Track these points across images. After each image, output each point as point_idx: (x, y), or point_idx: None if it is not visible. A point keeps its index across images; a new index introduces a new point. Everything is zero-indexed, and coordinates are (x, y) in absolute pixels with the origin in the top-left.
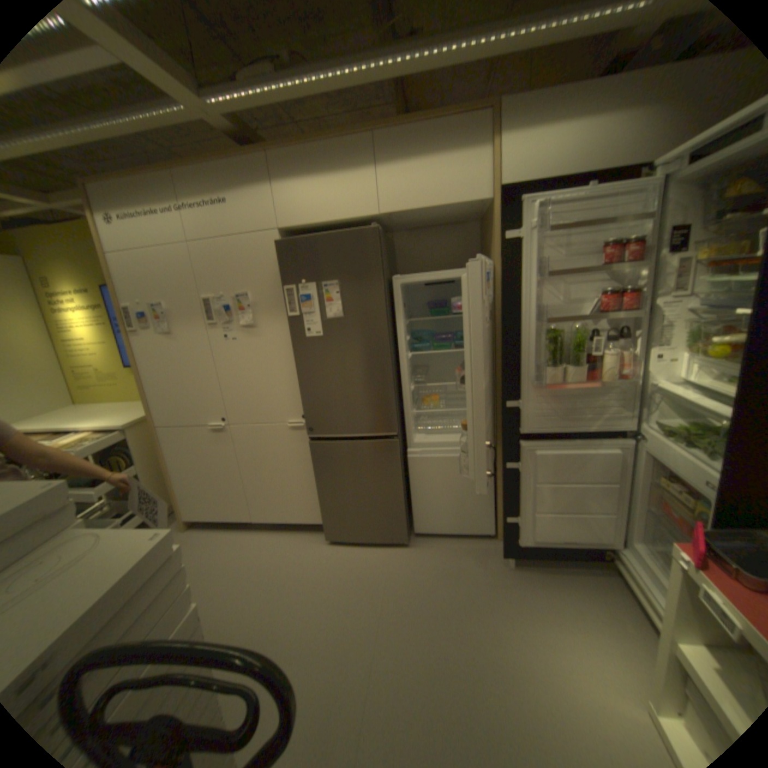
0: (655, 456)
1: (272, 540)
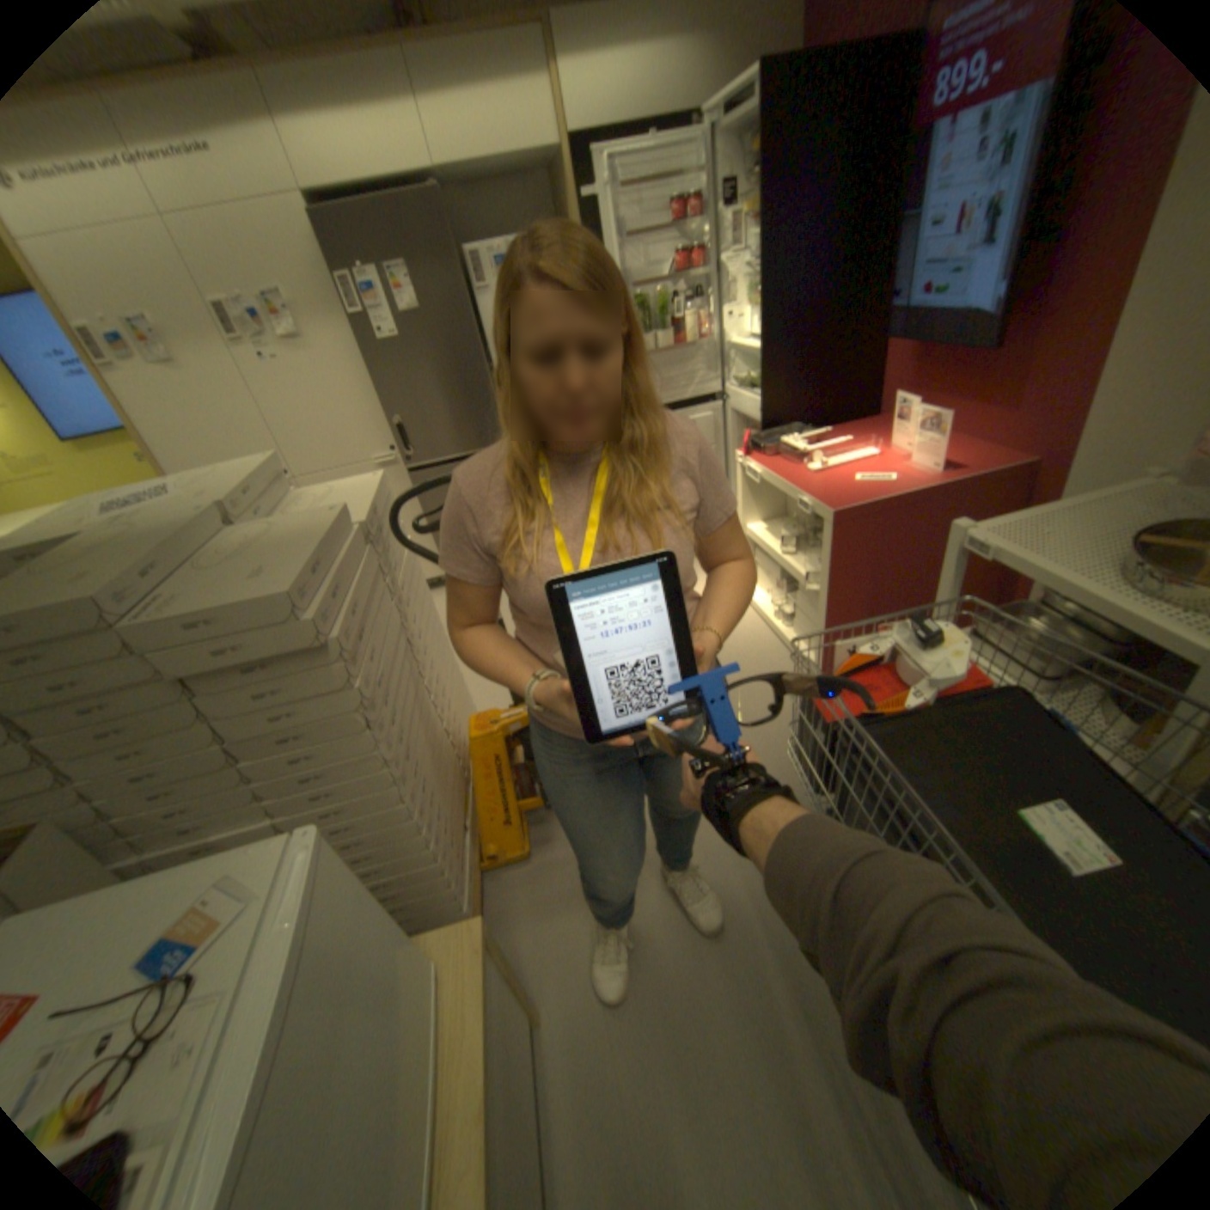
0: (738, 413)
1: None
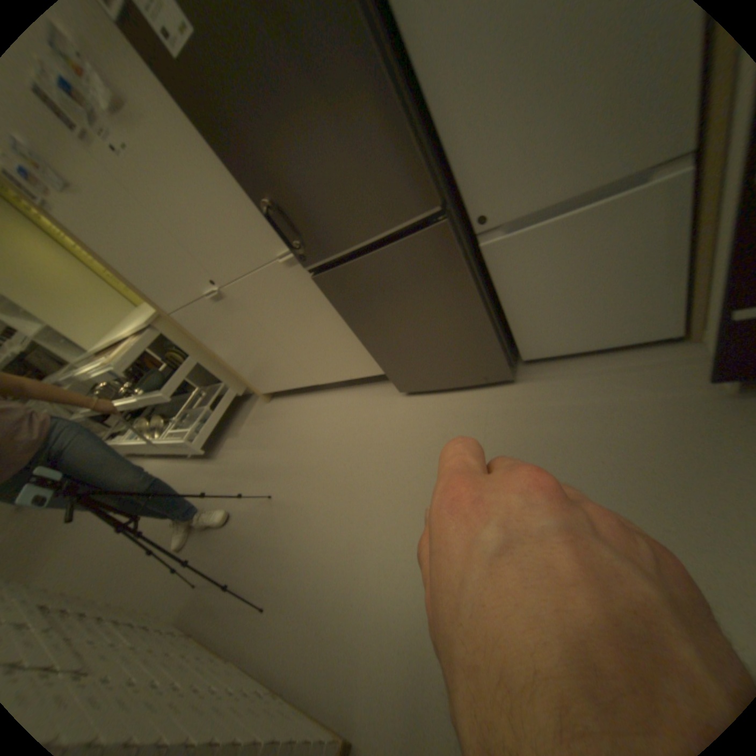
0: None
1: (345, 398)
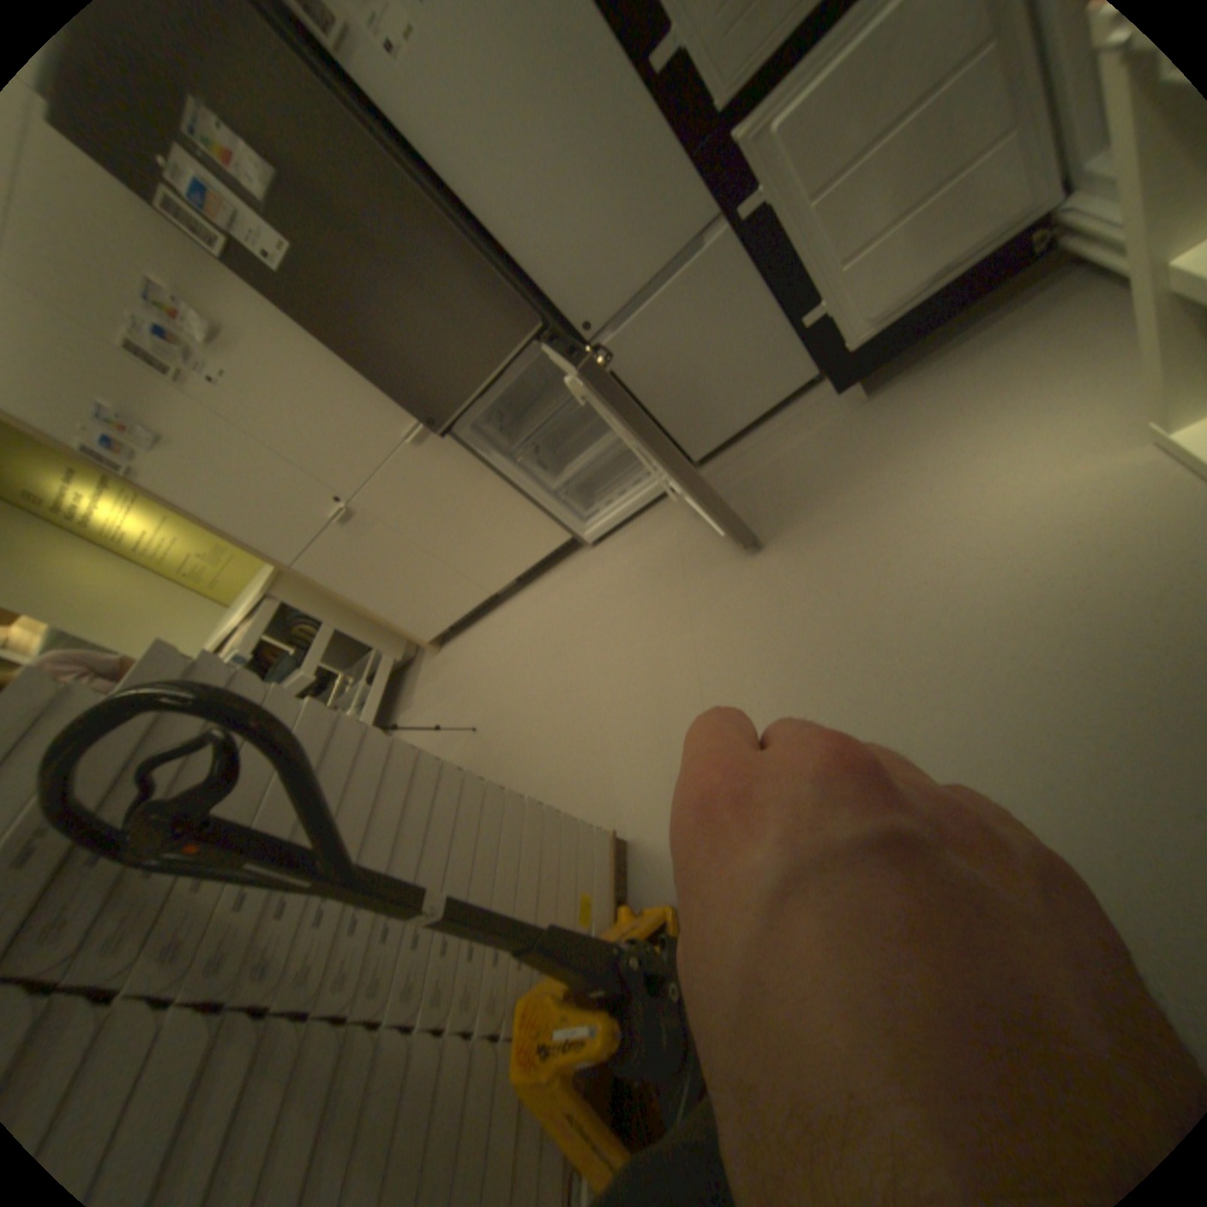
0: None
1: (531, 595)
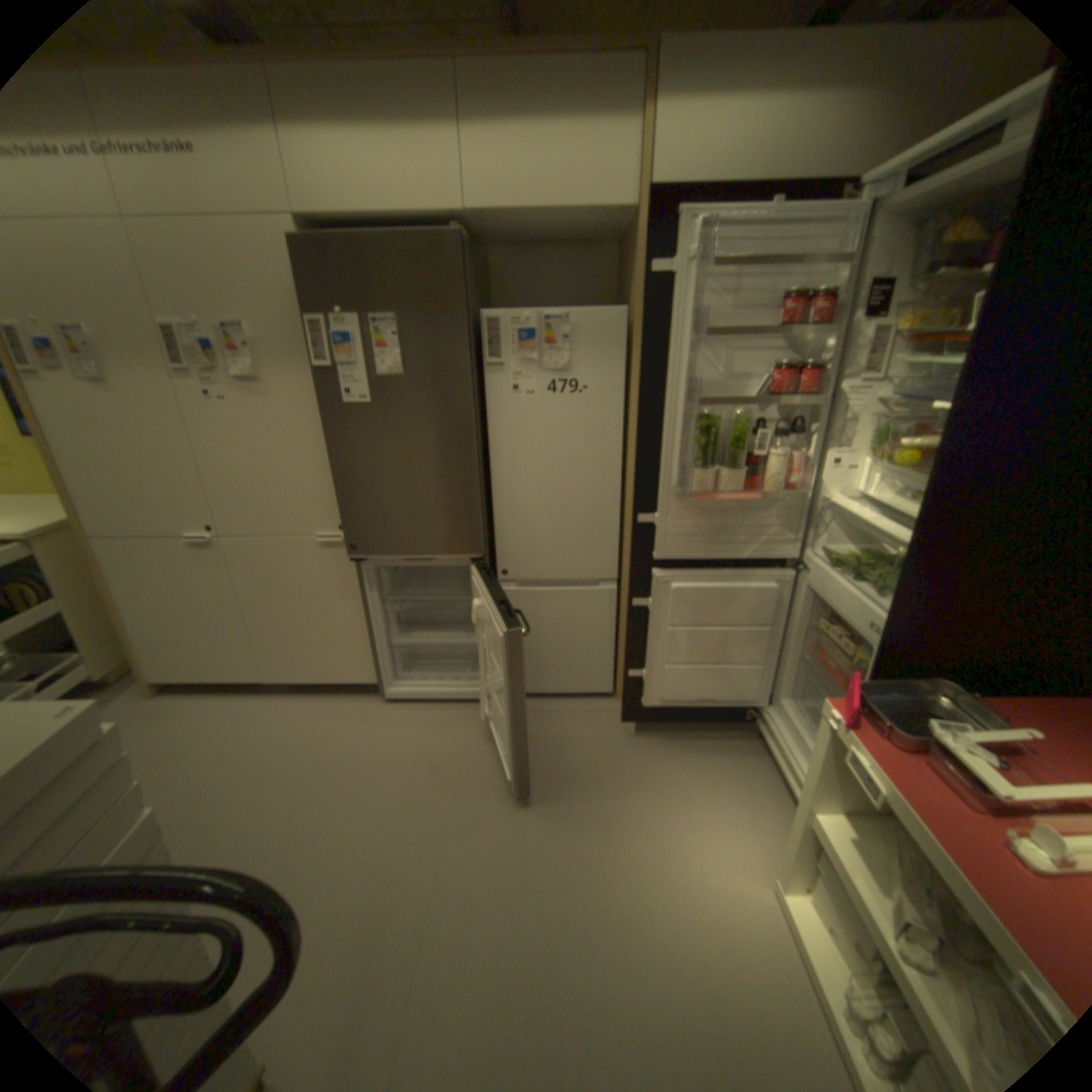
0: (817, 591)
1: (297, 707)
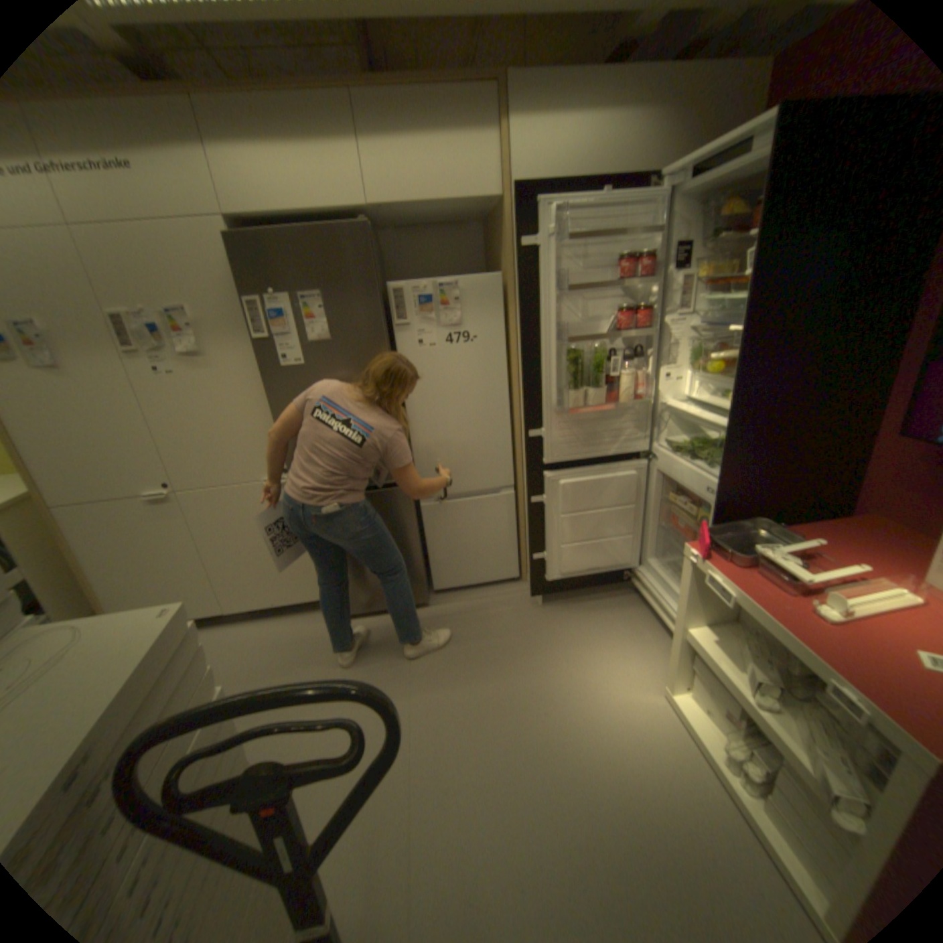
0: (664, 473)
1: (257, 630)
